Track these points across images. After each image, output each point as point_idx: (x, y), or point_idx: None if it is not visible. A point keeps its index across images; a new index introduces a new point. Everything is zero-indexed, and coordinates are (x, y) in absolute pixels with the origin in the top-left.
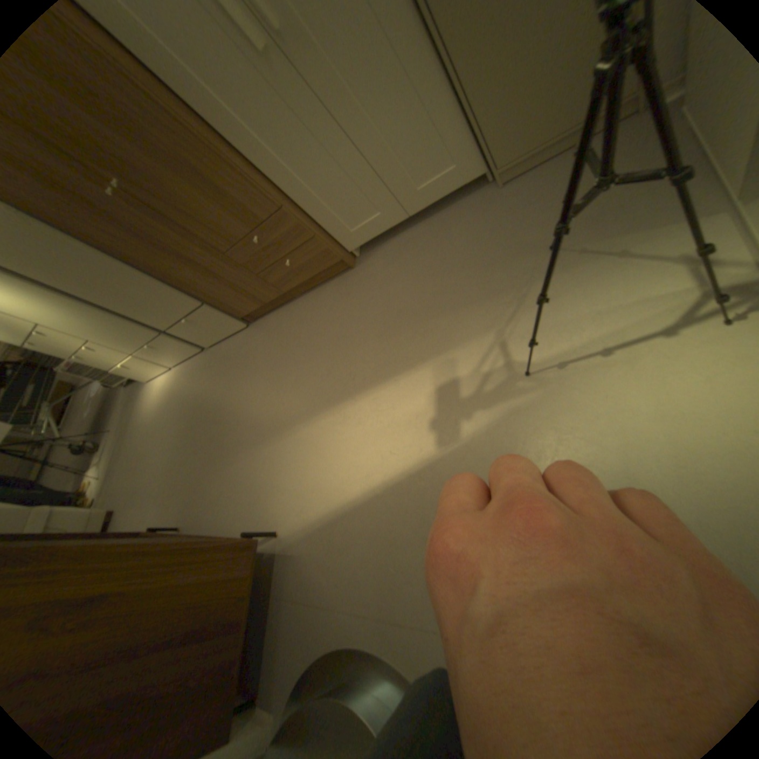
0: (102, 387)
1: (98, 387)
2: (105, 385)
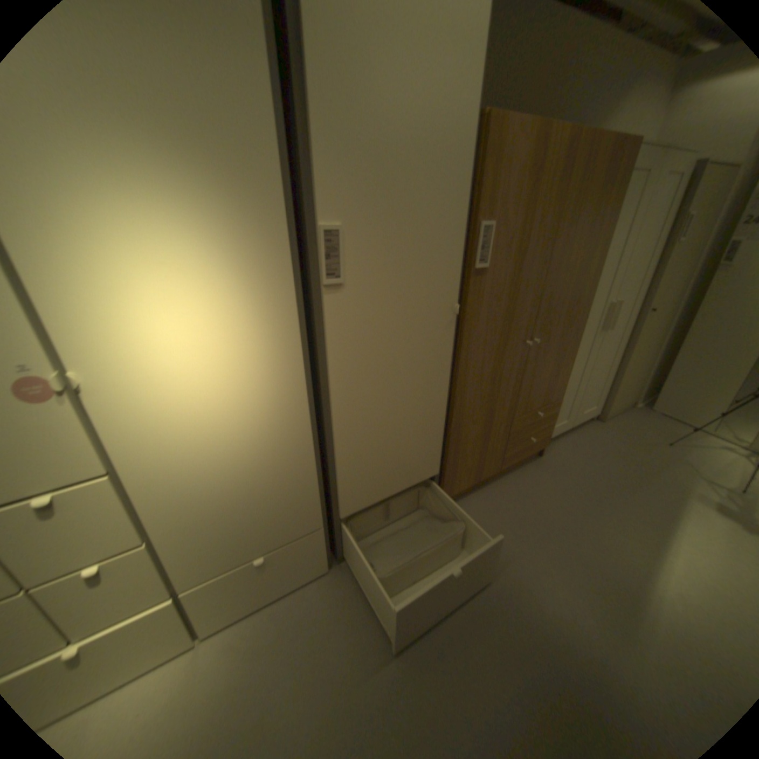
0: None
1: None
2: None
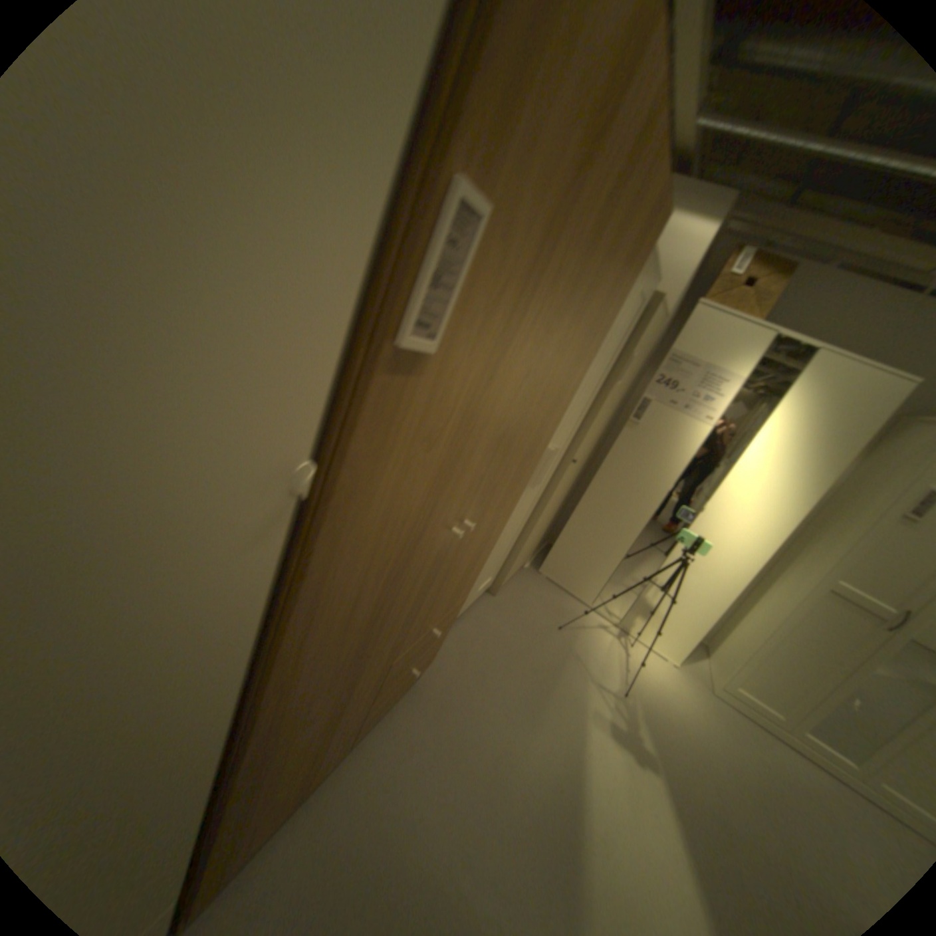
0: None
1: None
2: None
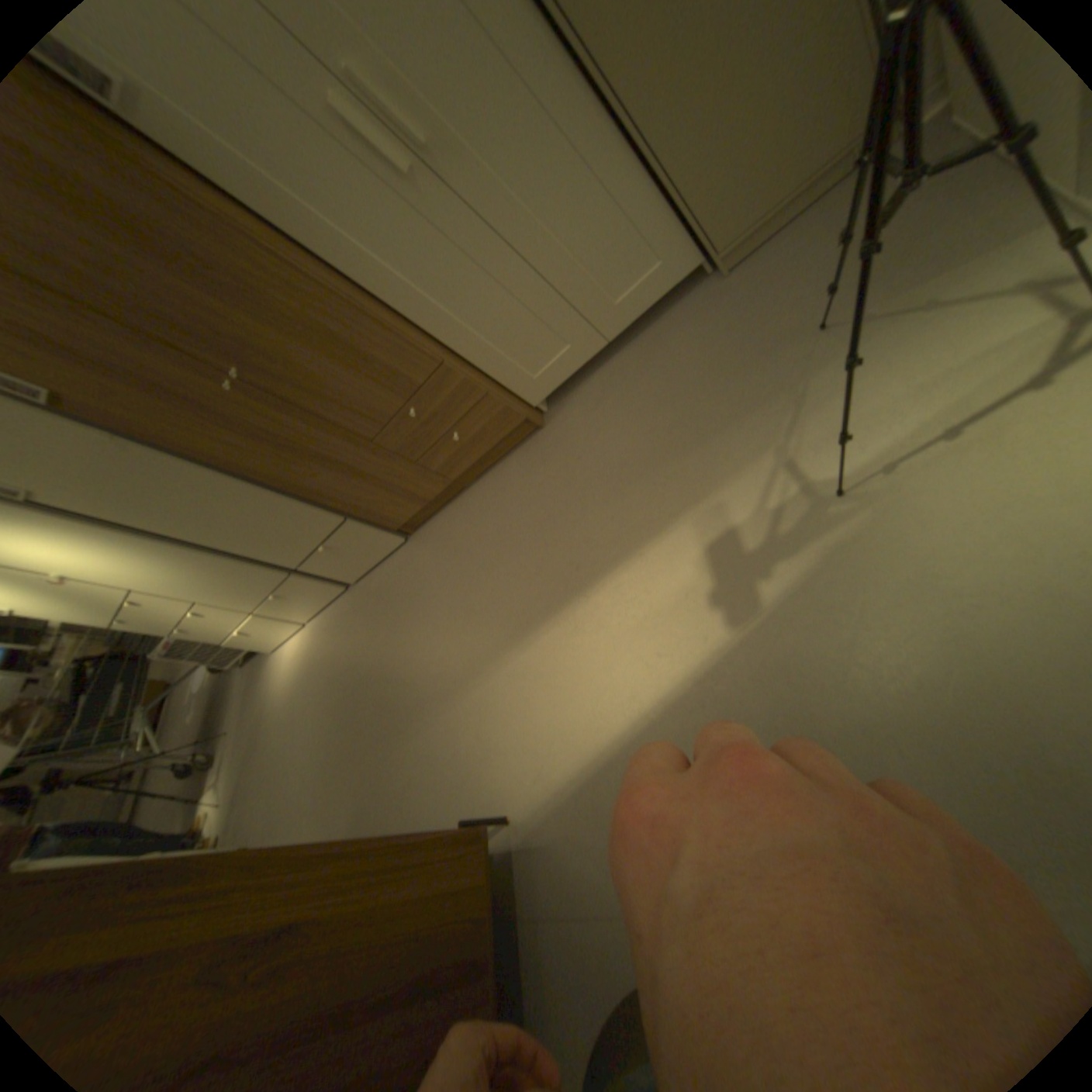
0: (206, 676)
1: (201, 678)
2: (211, 673)
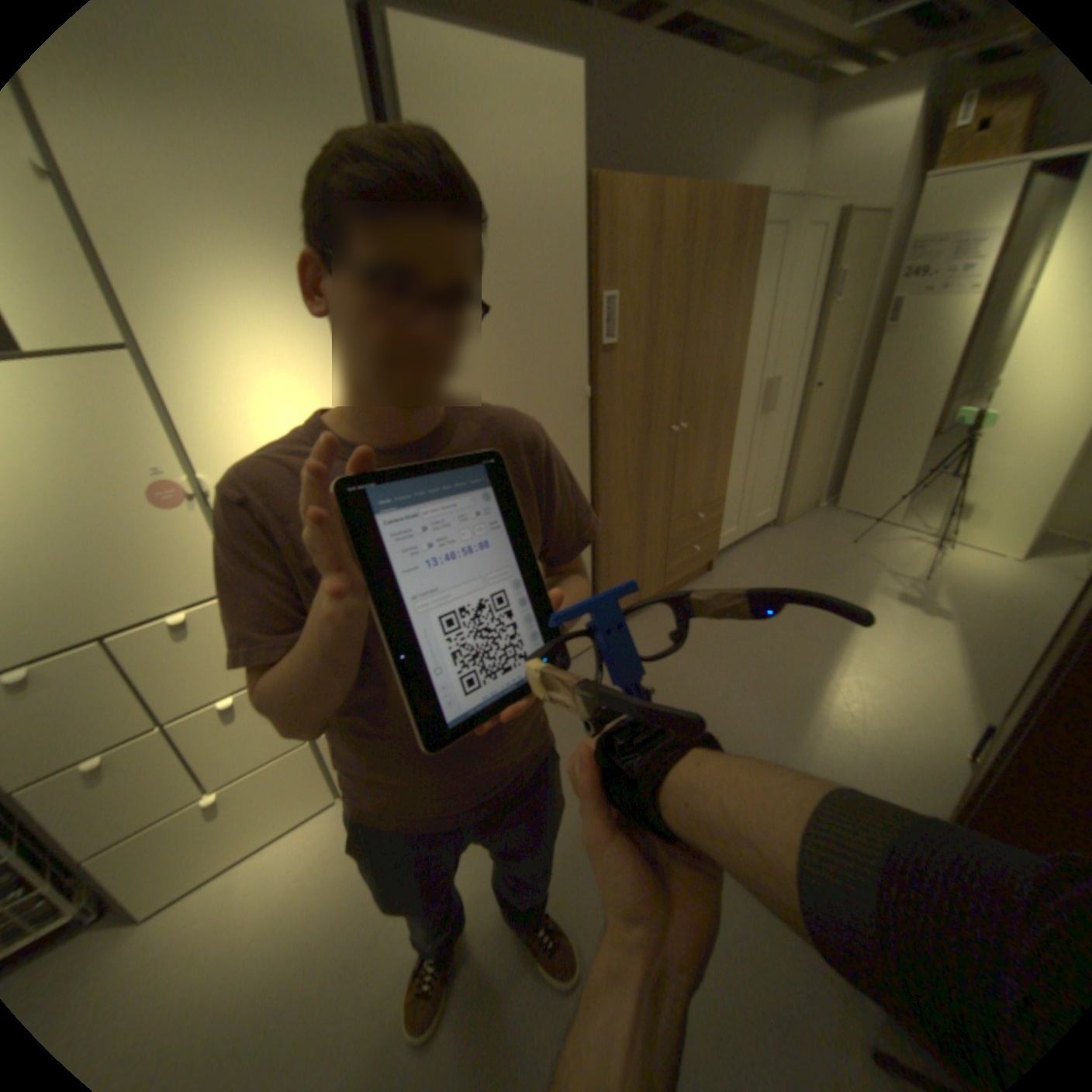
0: None
1: None
2: None
